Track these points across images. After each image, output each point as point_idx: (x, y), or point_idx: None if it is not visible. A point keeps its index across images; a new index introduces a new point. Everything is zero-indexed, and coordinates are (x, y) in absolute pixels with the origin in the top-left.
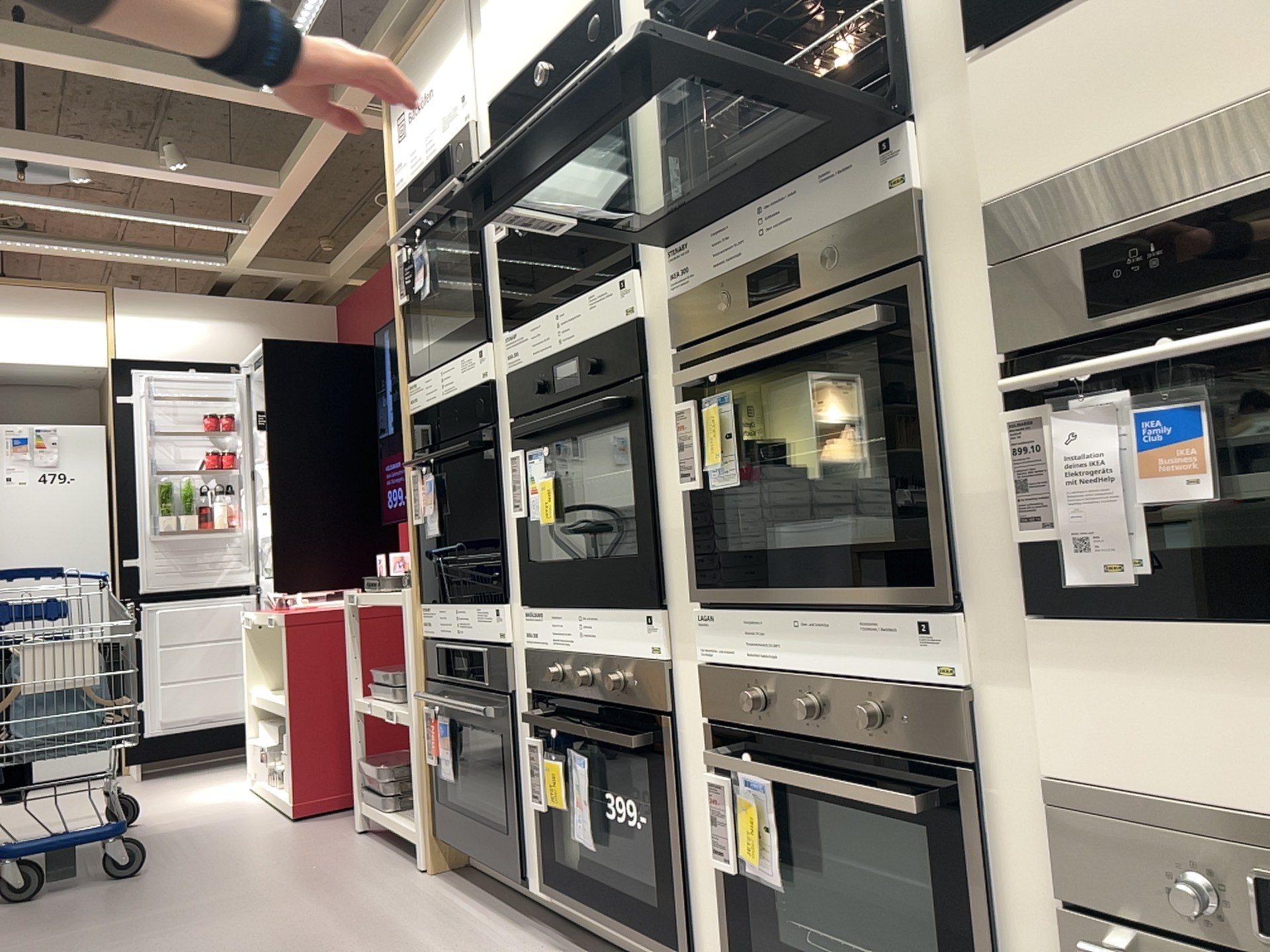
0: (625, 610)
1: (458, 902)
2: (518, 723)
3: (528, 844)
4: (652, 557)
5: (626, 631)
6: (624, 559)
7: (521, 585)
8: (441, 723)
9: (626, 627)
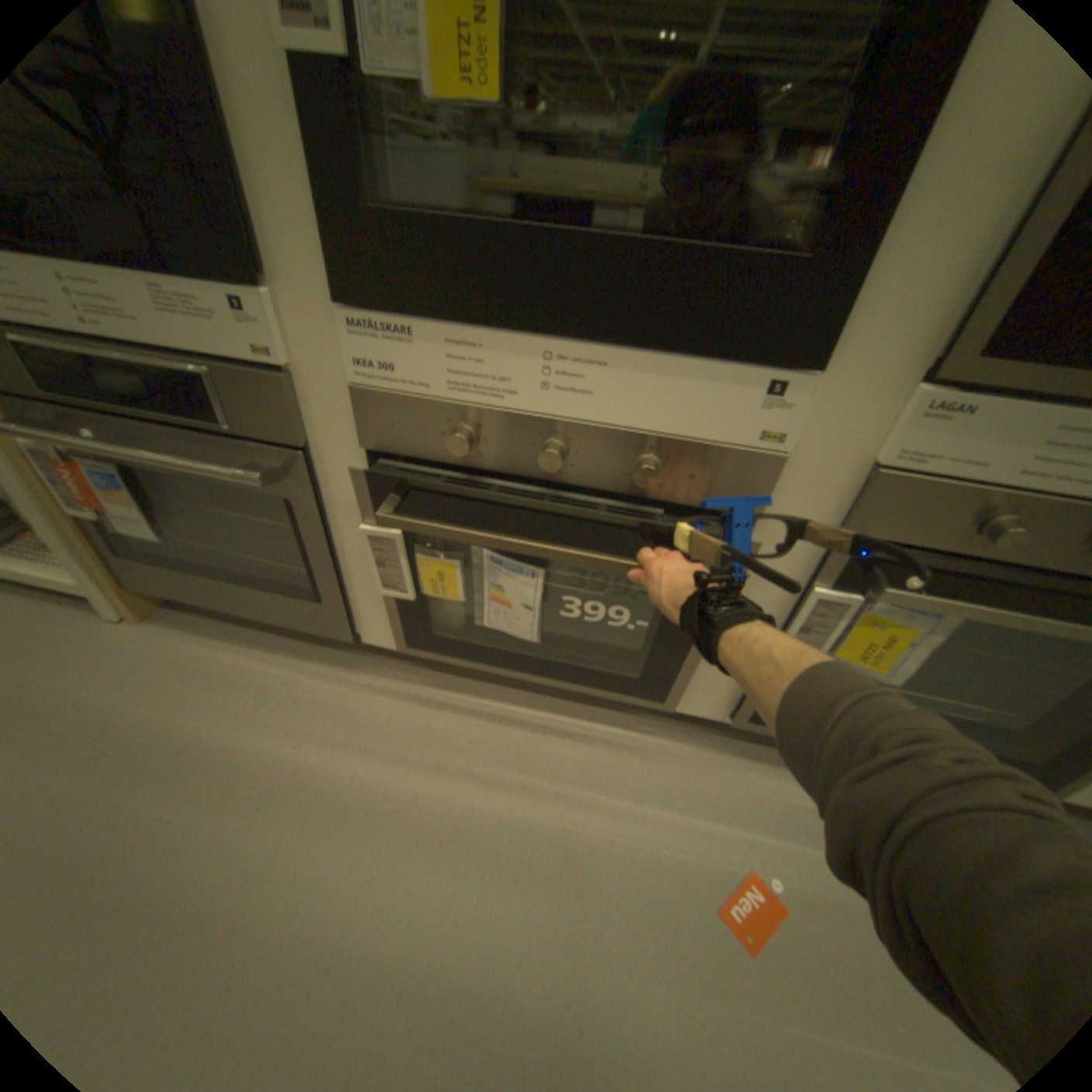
0: (703, 353)
1: (230, 658)
2: (325, 484)
3: (358, 607)
4: (859, 260)
5: (698, 392)
6: (724, 245)
7: (316, 247)
8: (89, 466)
9: (699, 385)
